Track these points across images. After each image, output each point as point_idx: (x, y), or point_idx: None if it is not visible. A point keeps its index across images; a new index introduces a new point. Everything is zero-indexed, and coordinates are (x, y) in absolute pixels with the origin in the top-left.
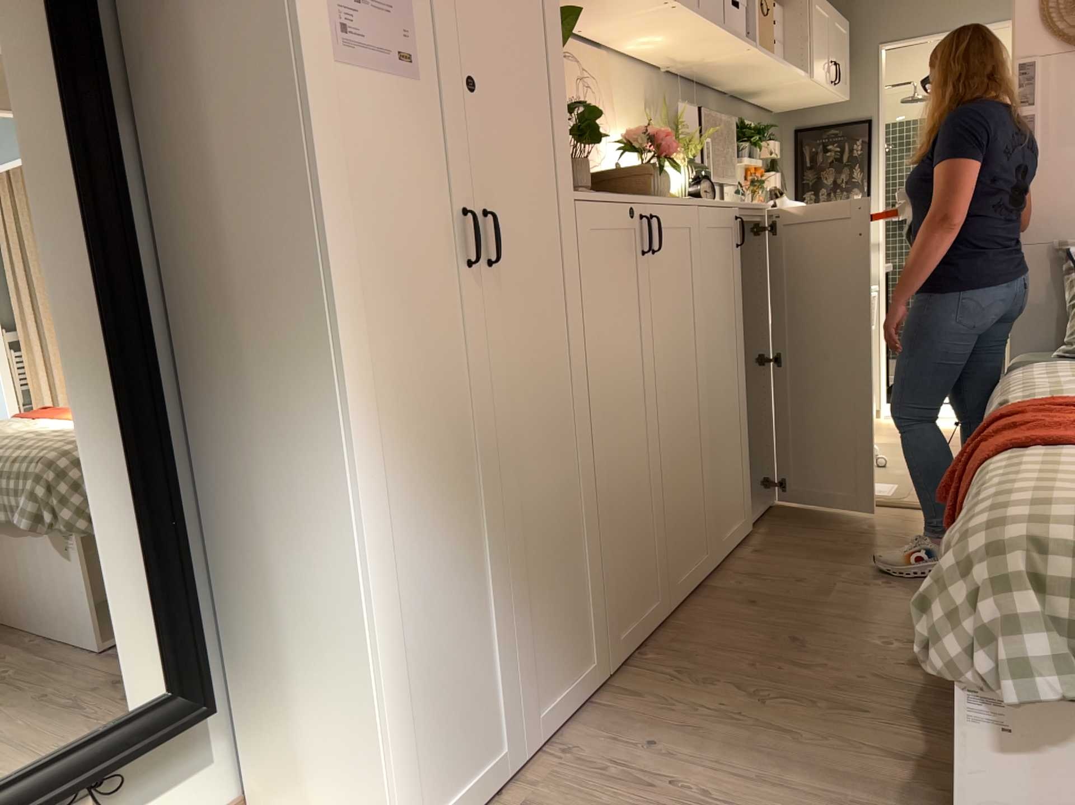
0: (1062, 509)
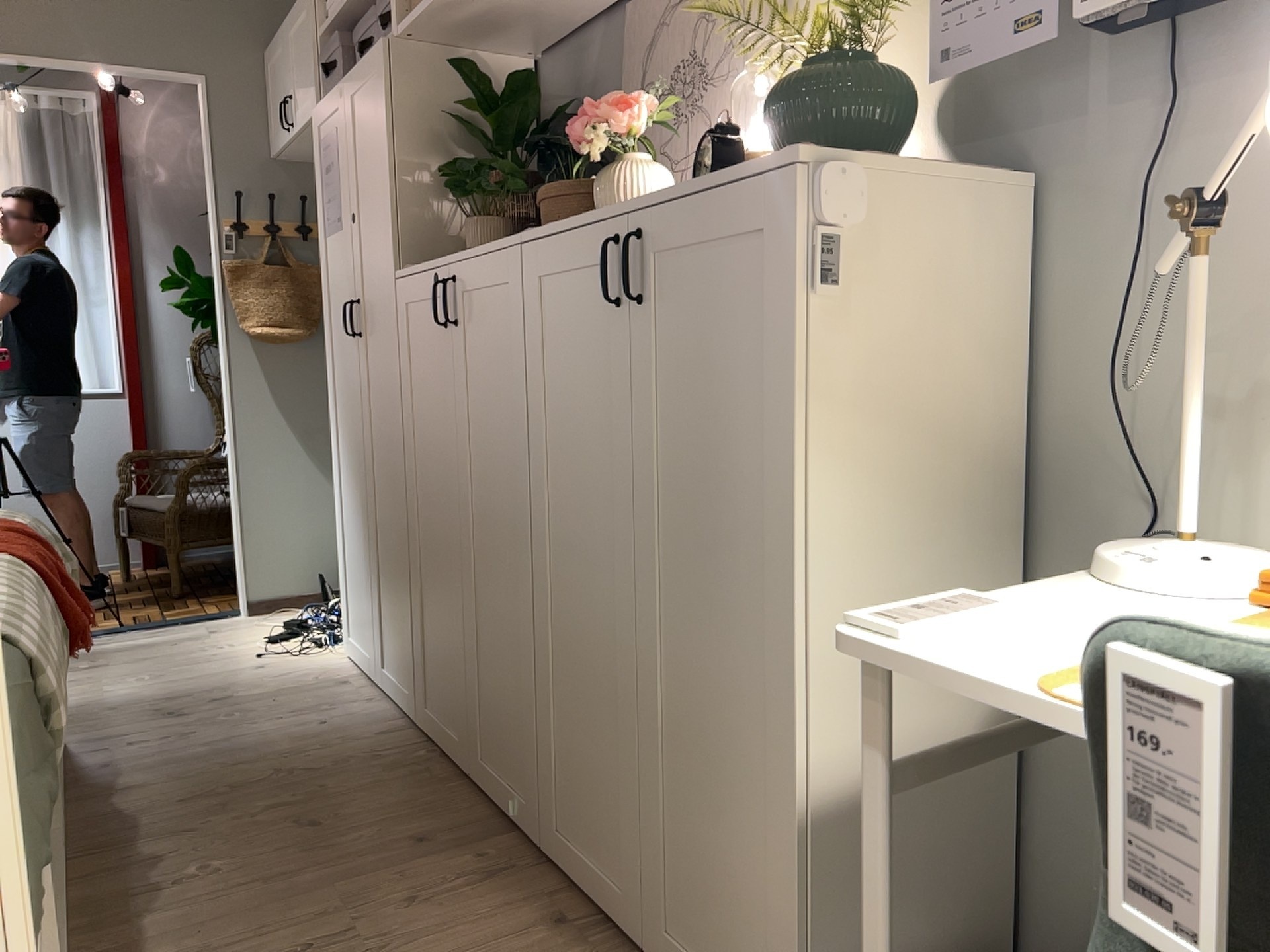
0: None
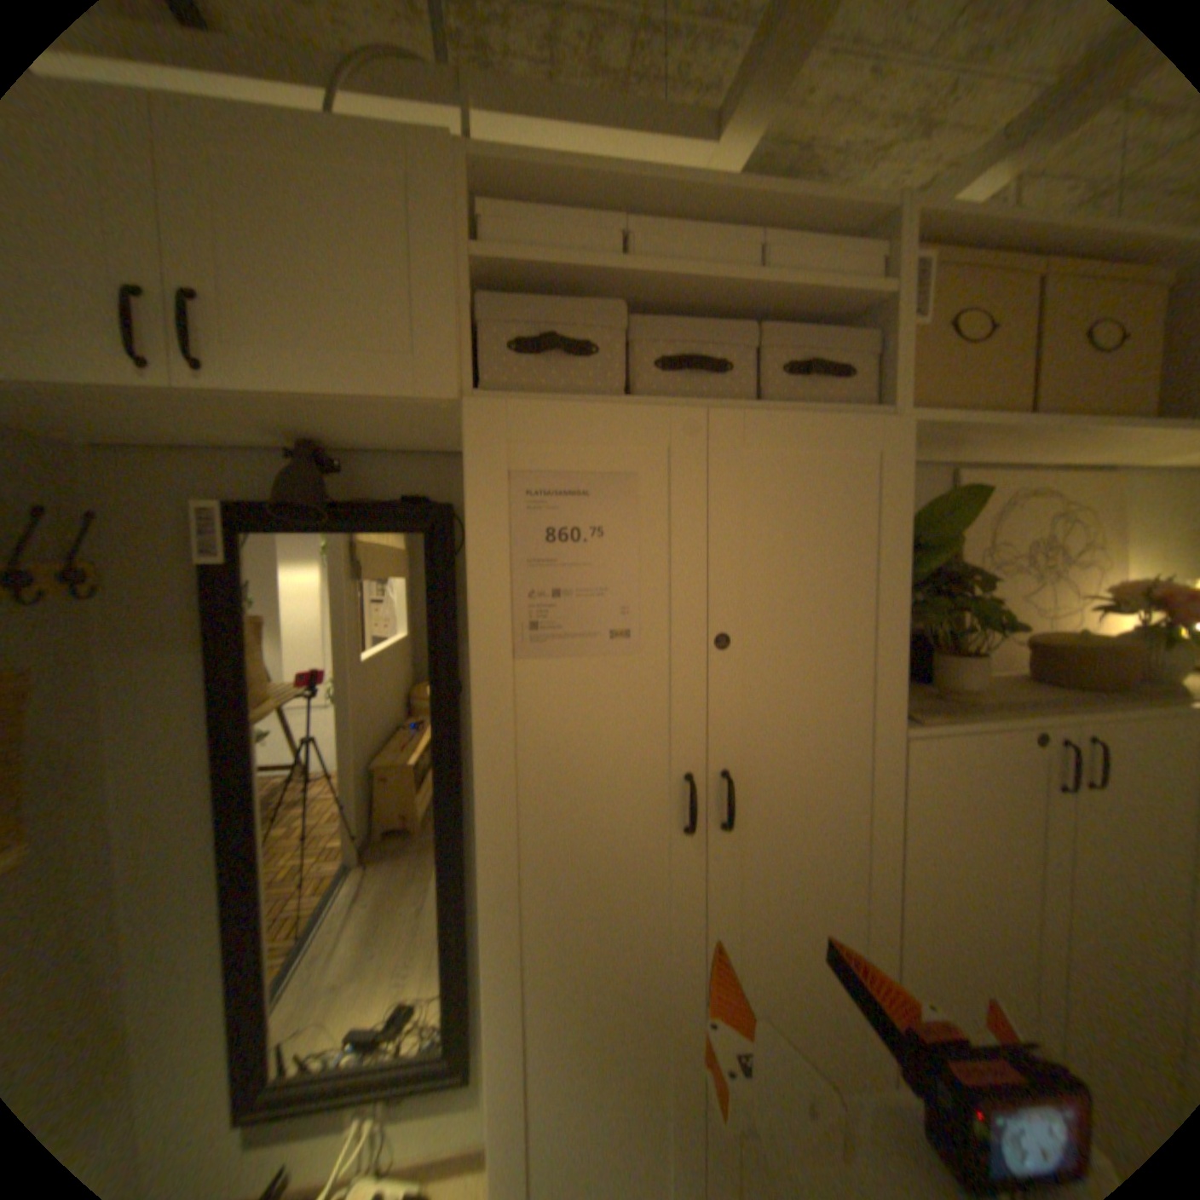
0: None
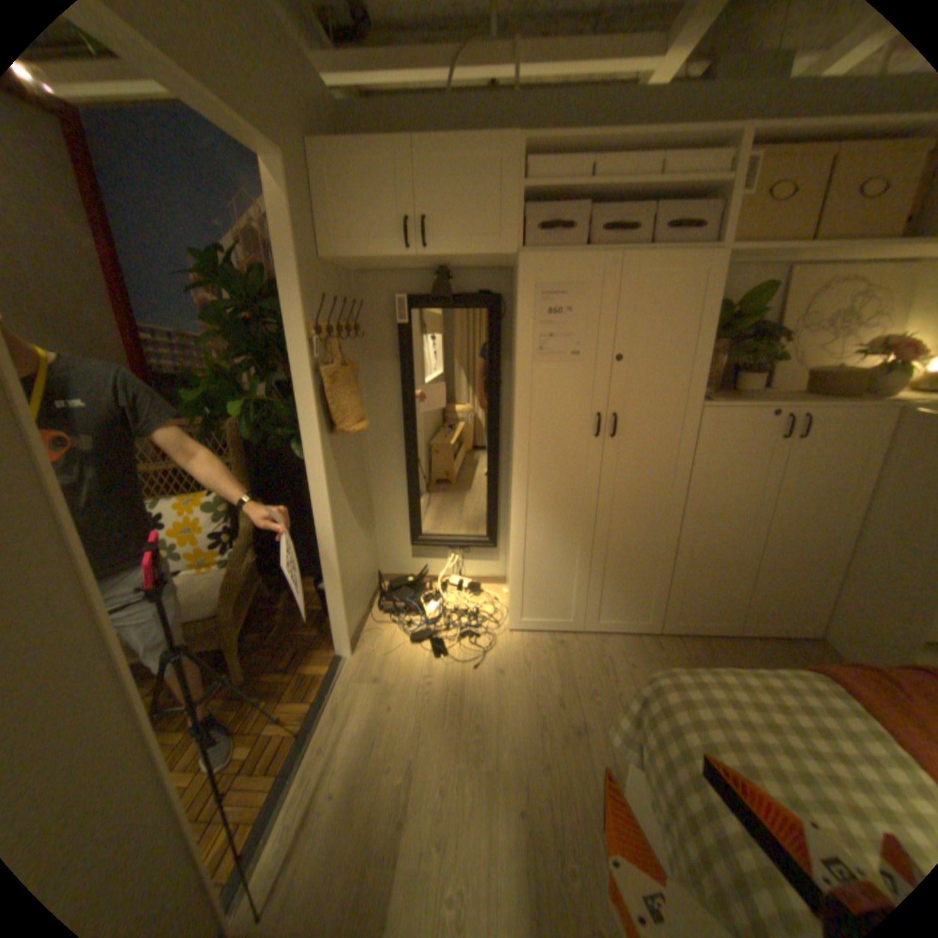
0: (710, 694)
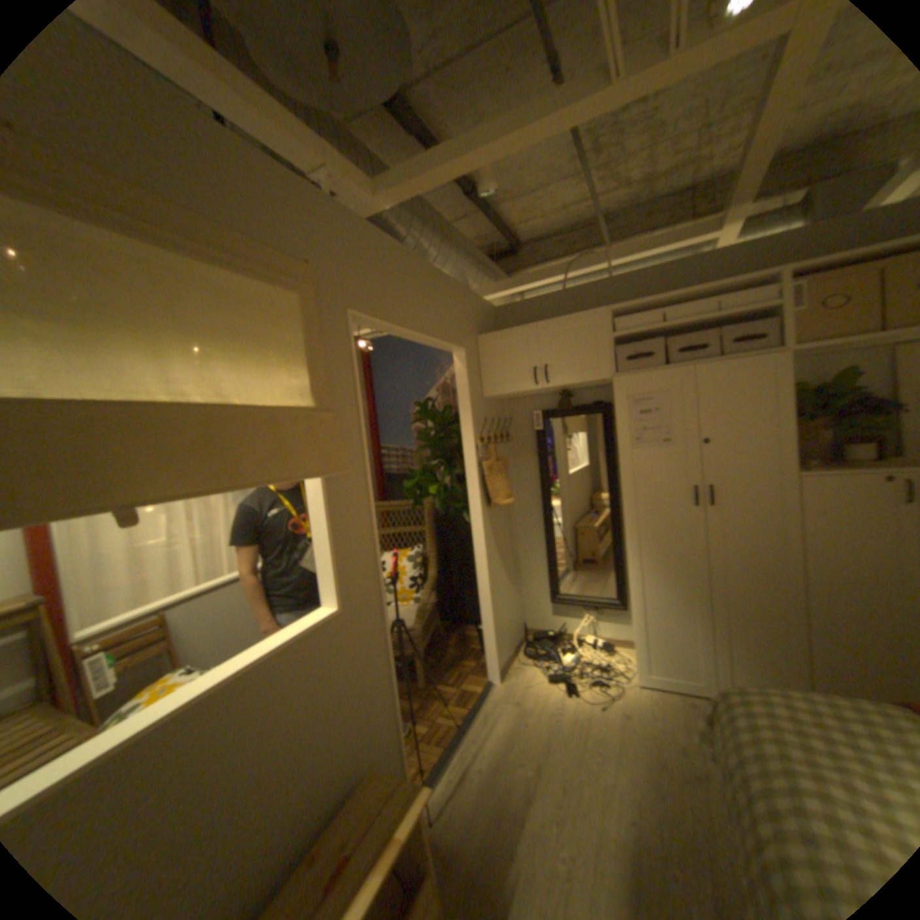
0: (769, 701)
